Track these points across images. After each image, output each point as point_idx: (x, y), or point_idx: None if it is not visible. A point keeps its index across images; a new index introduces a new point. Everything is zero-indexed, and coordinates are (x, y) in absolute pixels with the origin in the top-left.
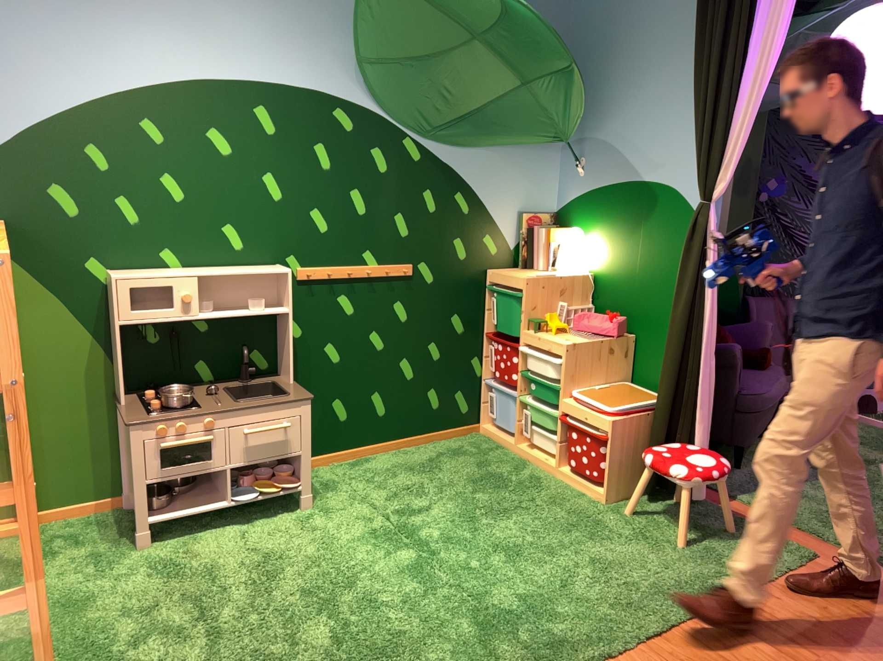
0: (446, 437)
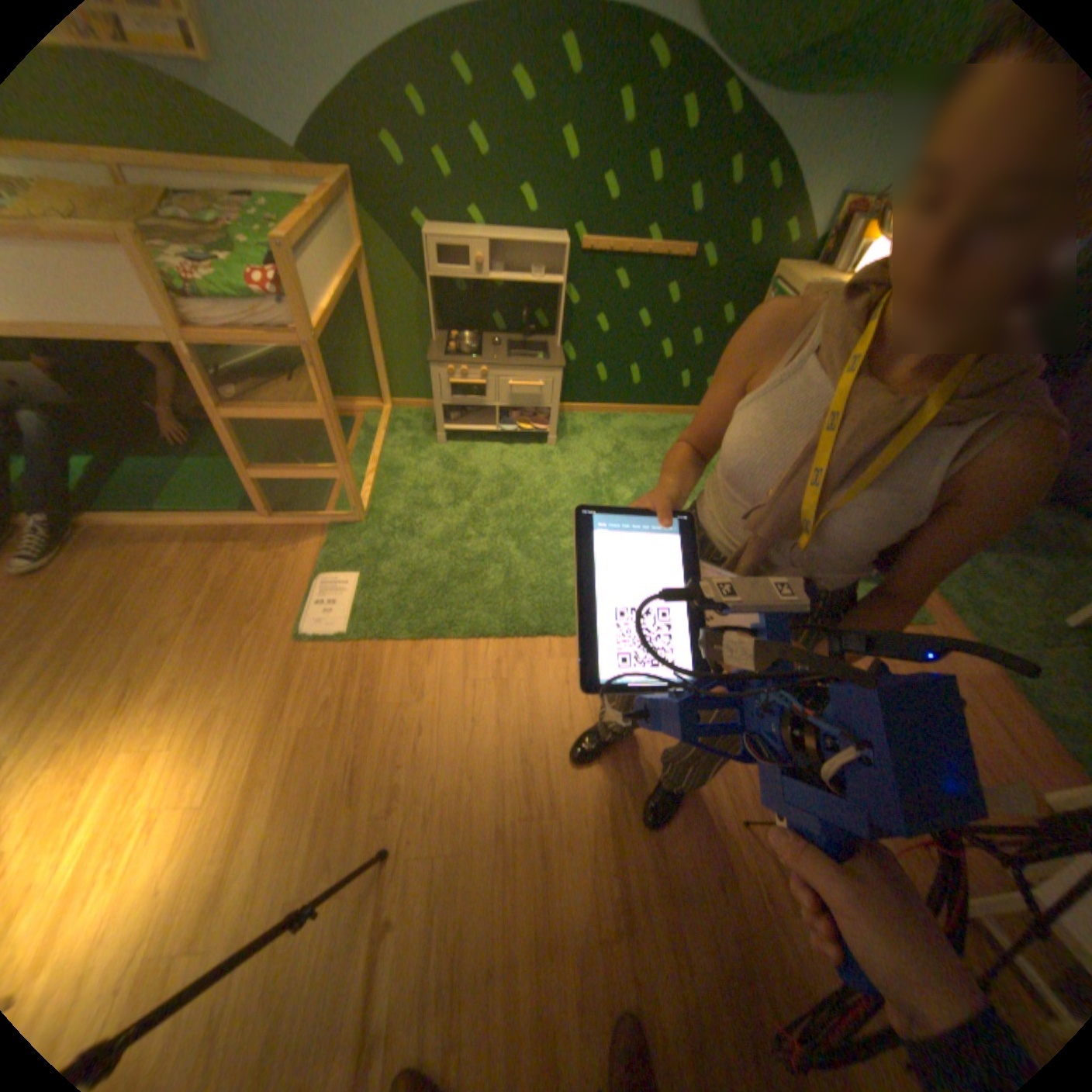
0: (687, 415)
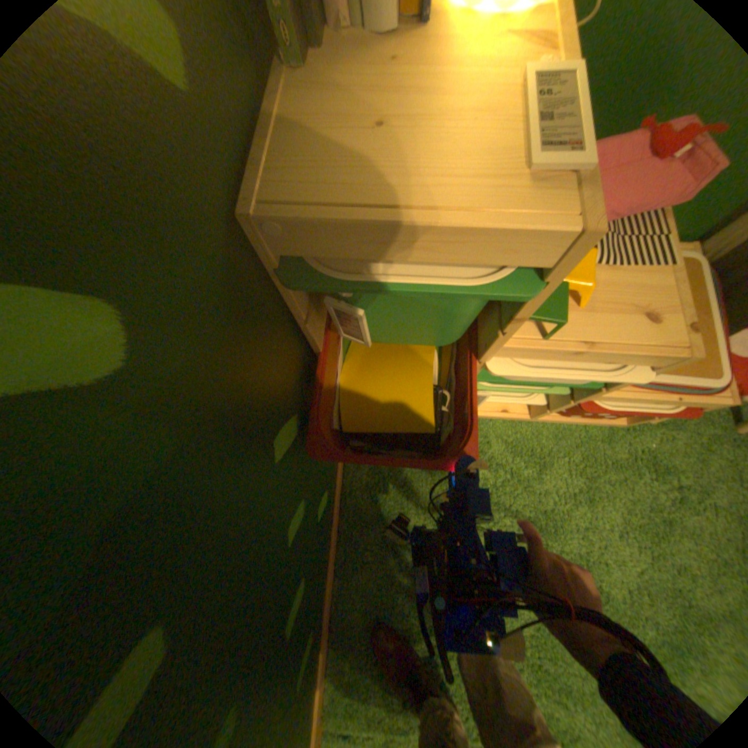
0: (343, 470)
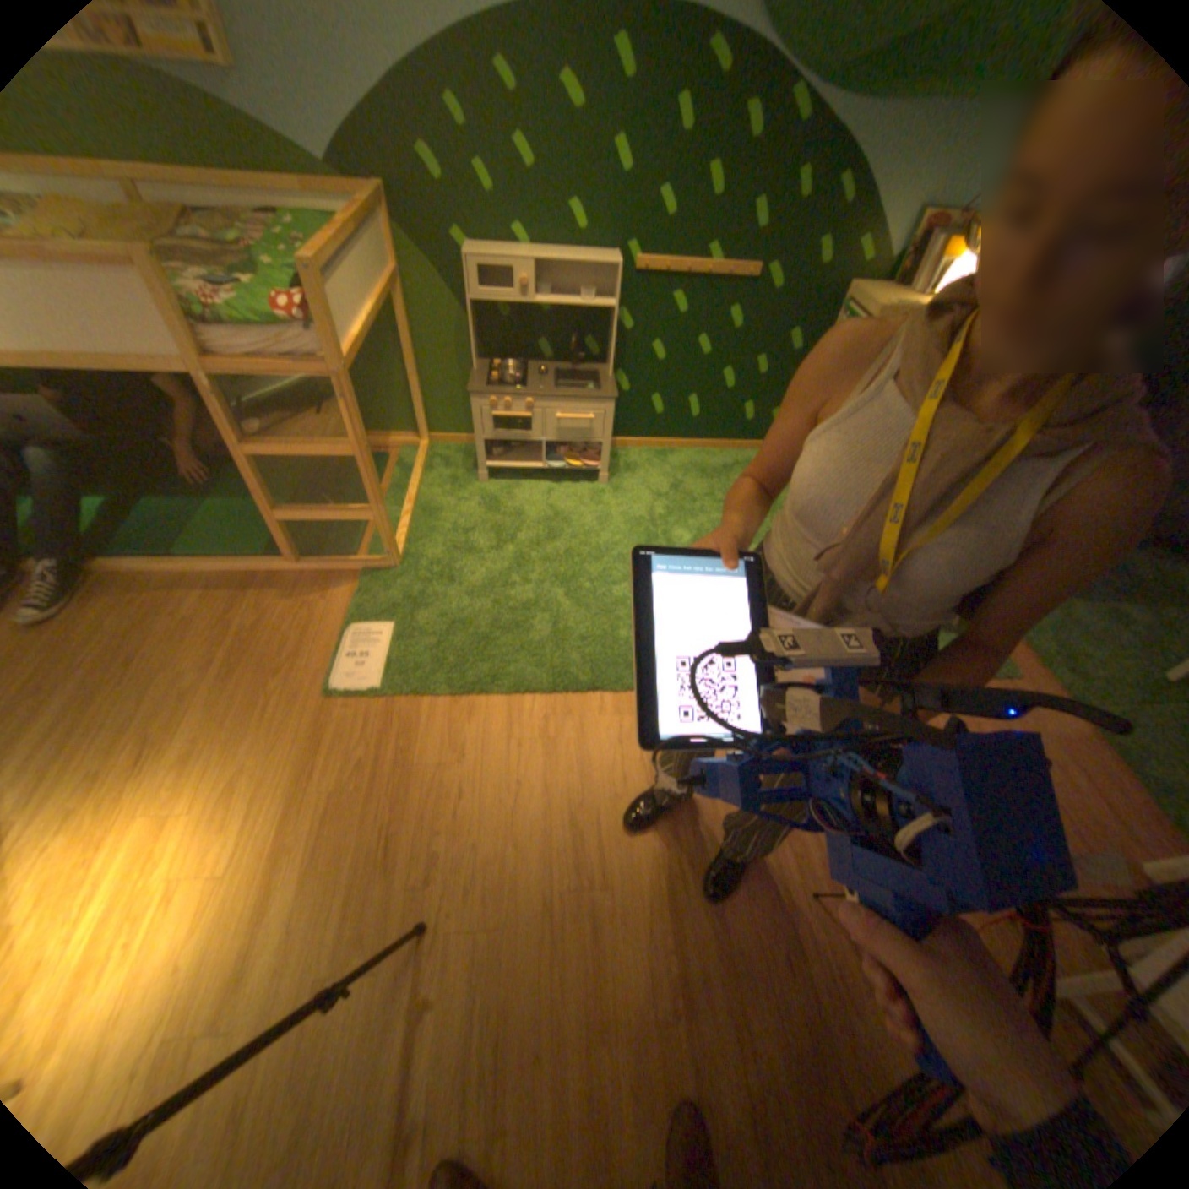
0: (751, 450)
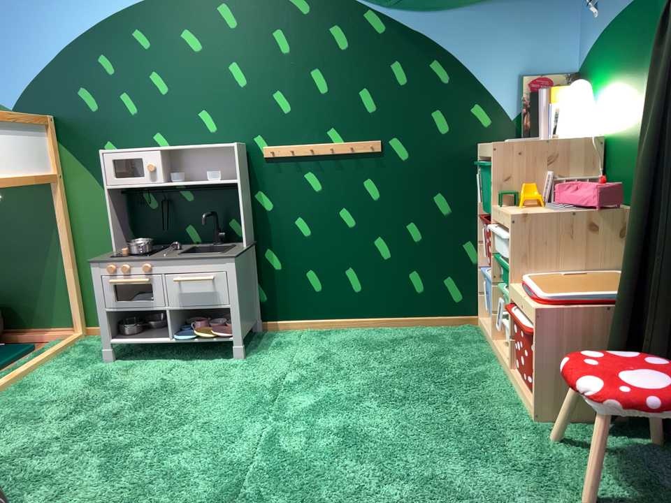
0: (435, 325)
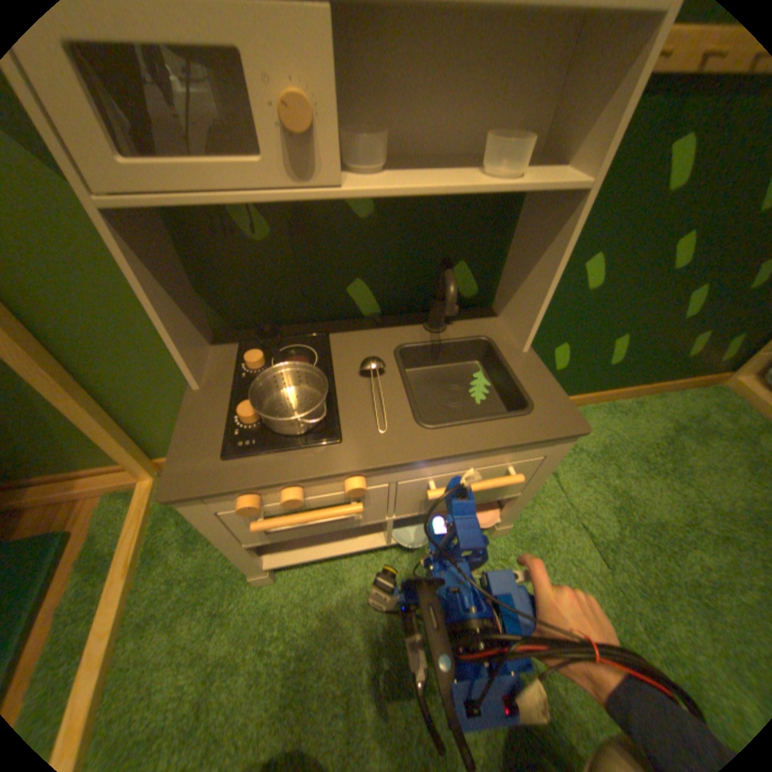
0: (681, 390)
